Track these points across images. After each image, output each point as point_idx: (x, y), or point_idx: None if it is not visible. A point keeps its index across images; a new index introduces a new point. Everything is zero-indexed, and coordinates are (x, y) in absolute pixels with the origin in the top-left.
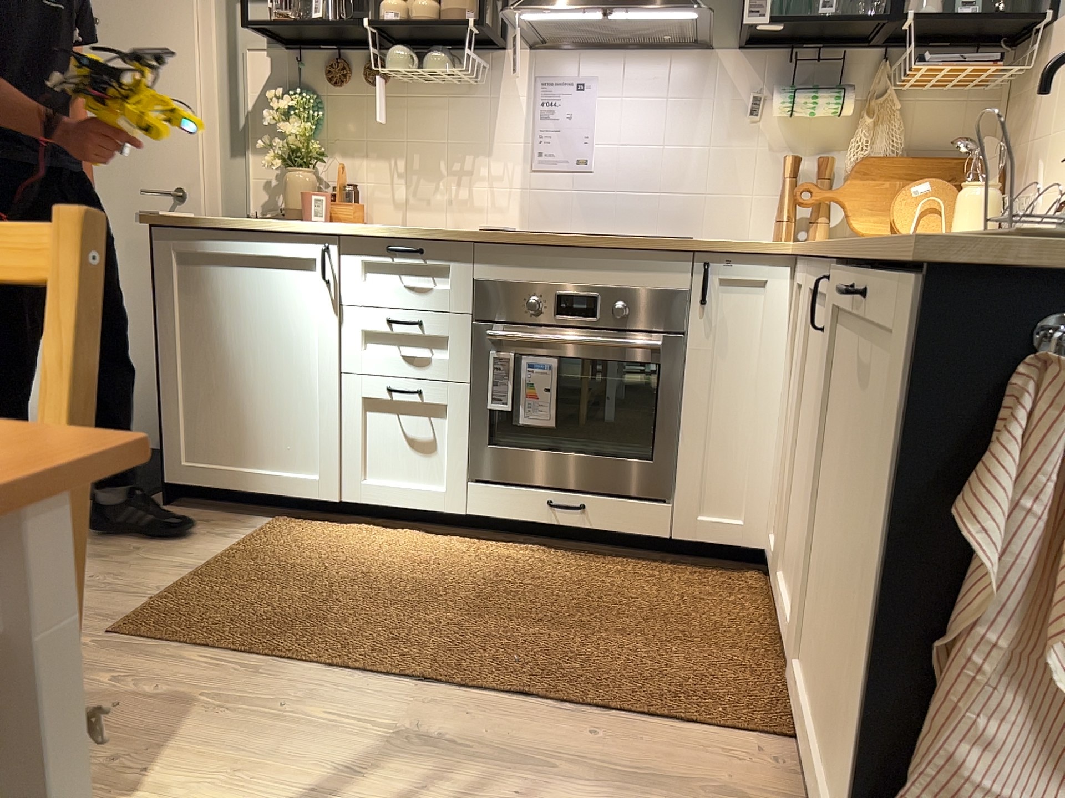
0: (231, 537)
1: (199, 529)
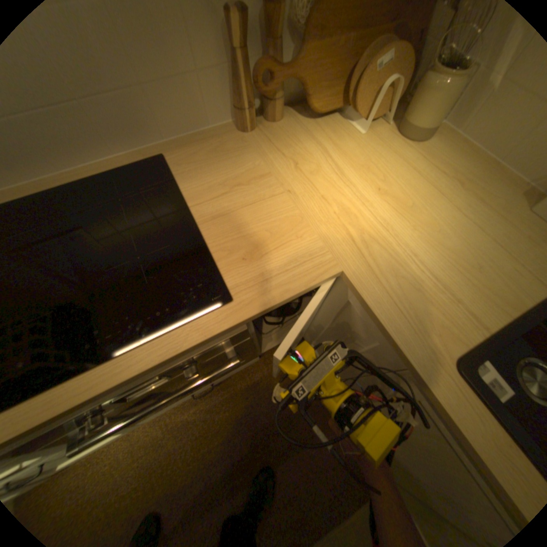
0: None
1: None
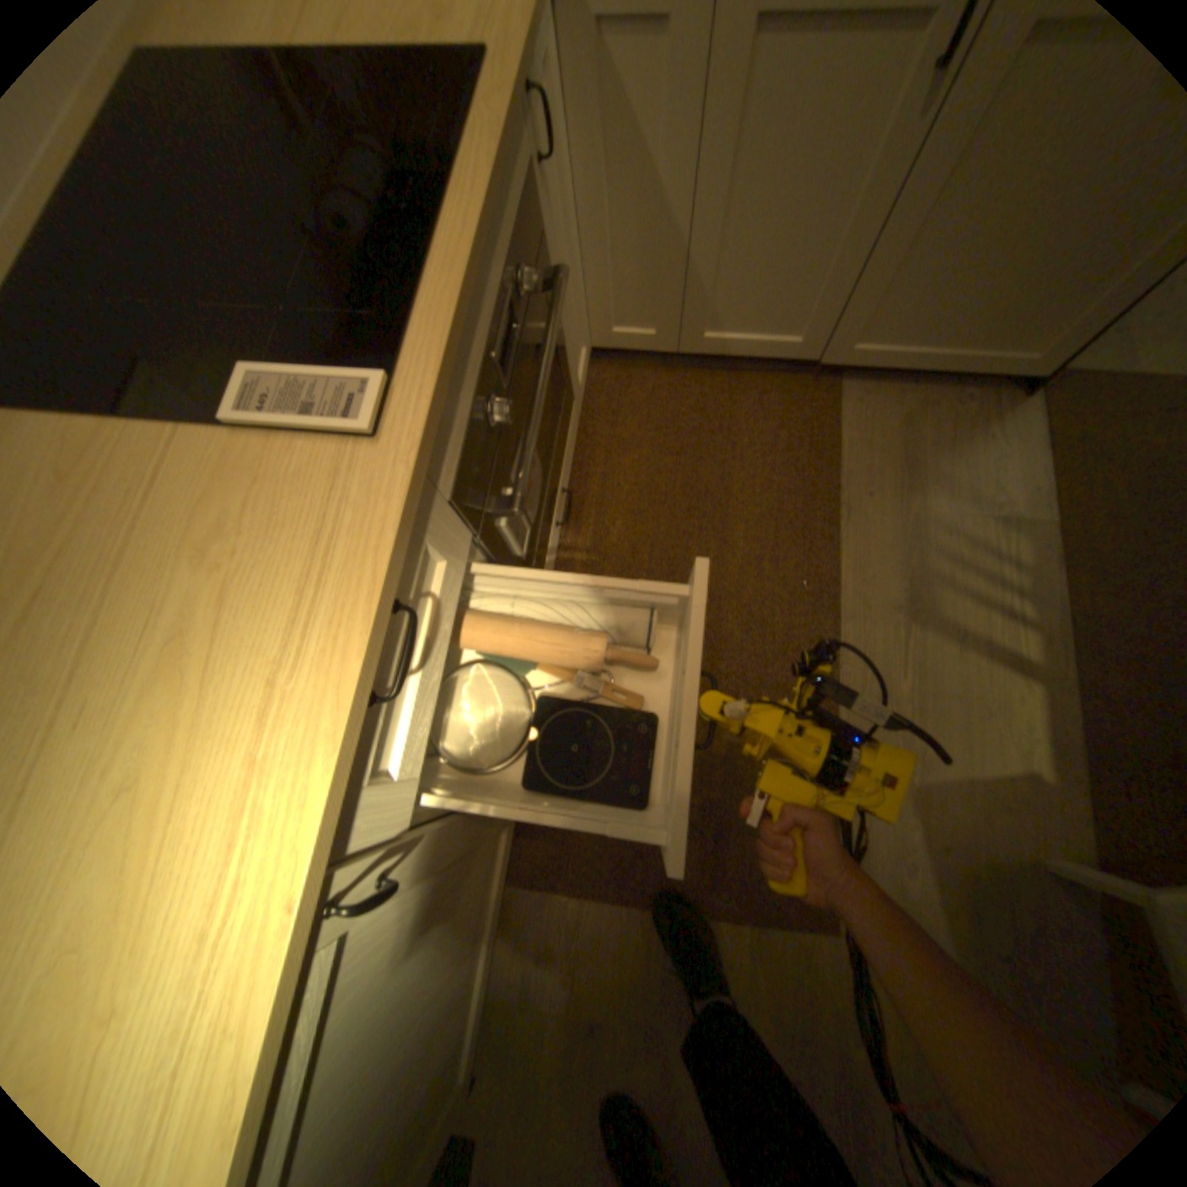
0: (584, 917)
1: (551, 981)
